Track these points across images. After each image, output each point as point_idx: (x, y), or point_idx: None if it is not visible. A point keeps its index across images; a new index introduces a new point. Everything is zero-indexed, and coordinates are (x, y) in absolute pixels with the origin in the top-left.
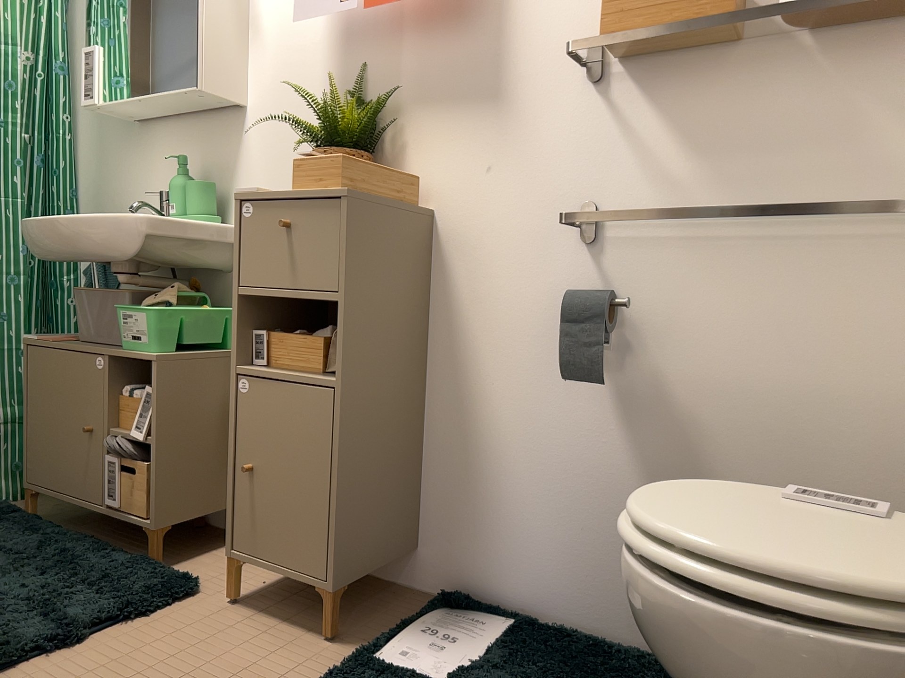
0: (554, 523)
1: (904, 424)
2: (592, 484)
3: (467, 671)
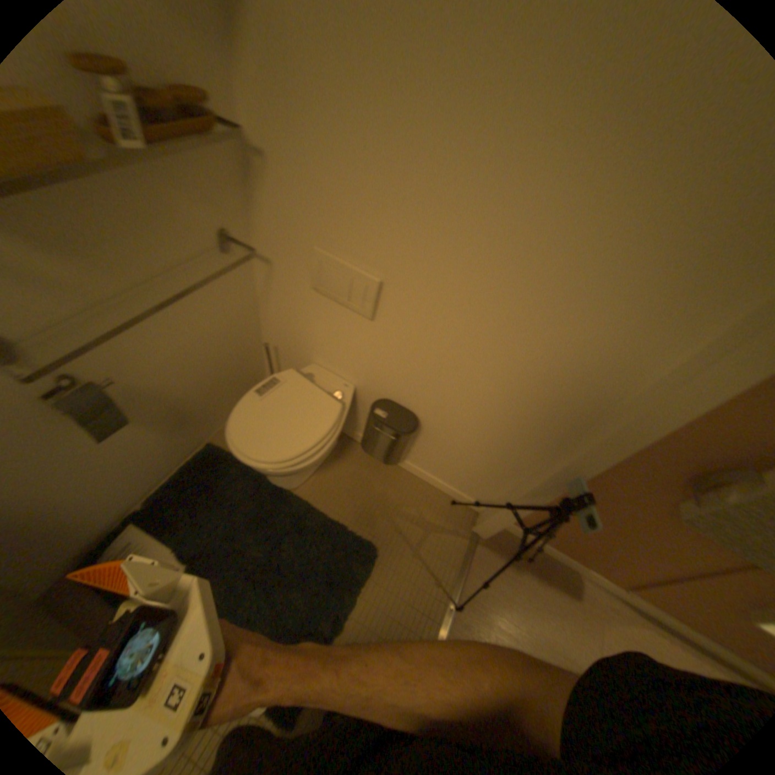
0: (110, 484)
1: (229, 329)
2: (121, 453)
3: (181, 554)
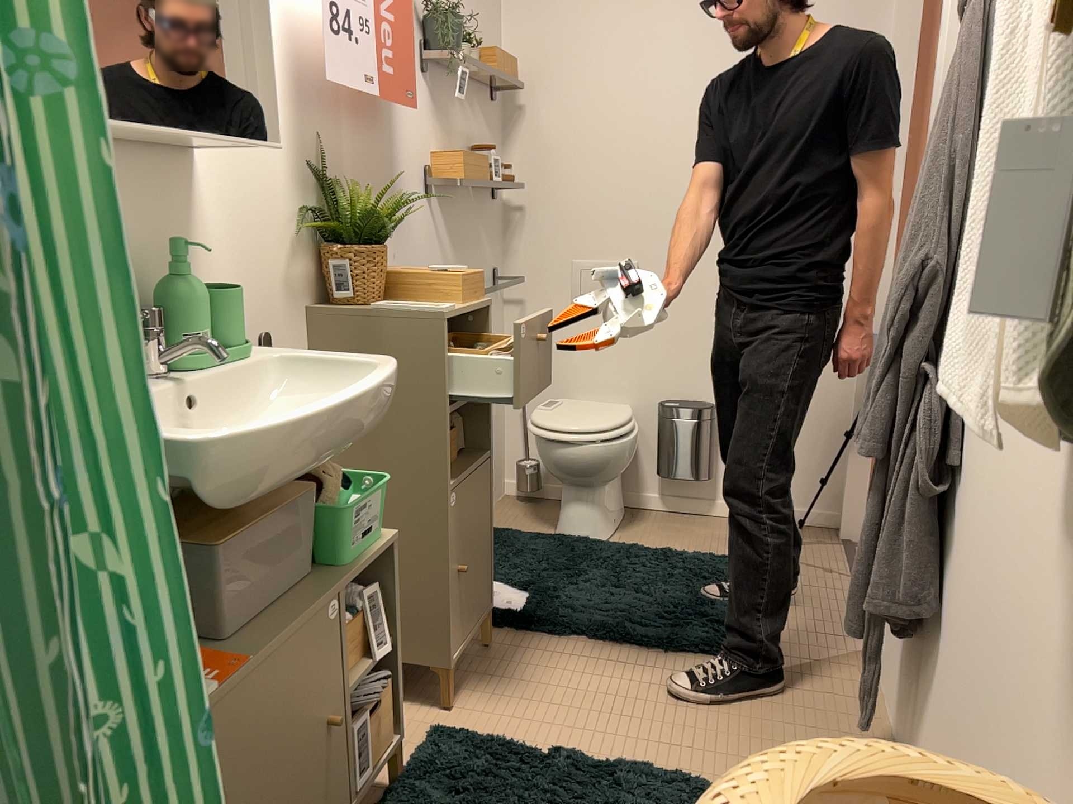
0: None
1: None
2: None
3: (520, 581)
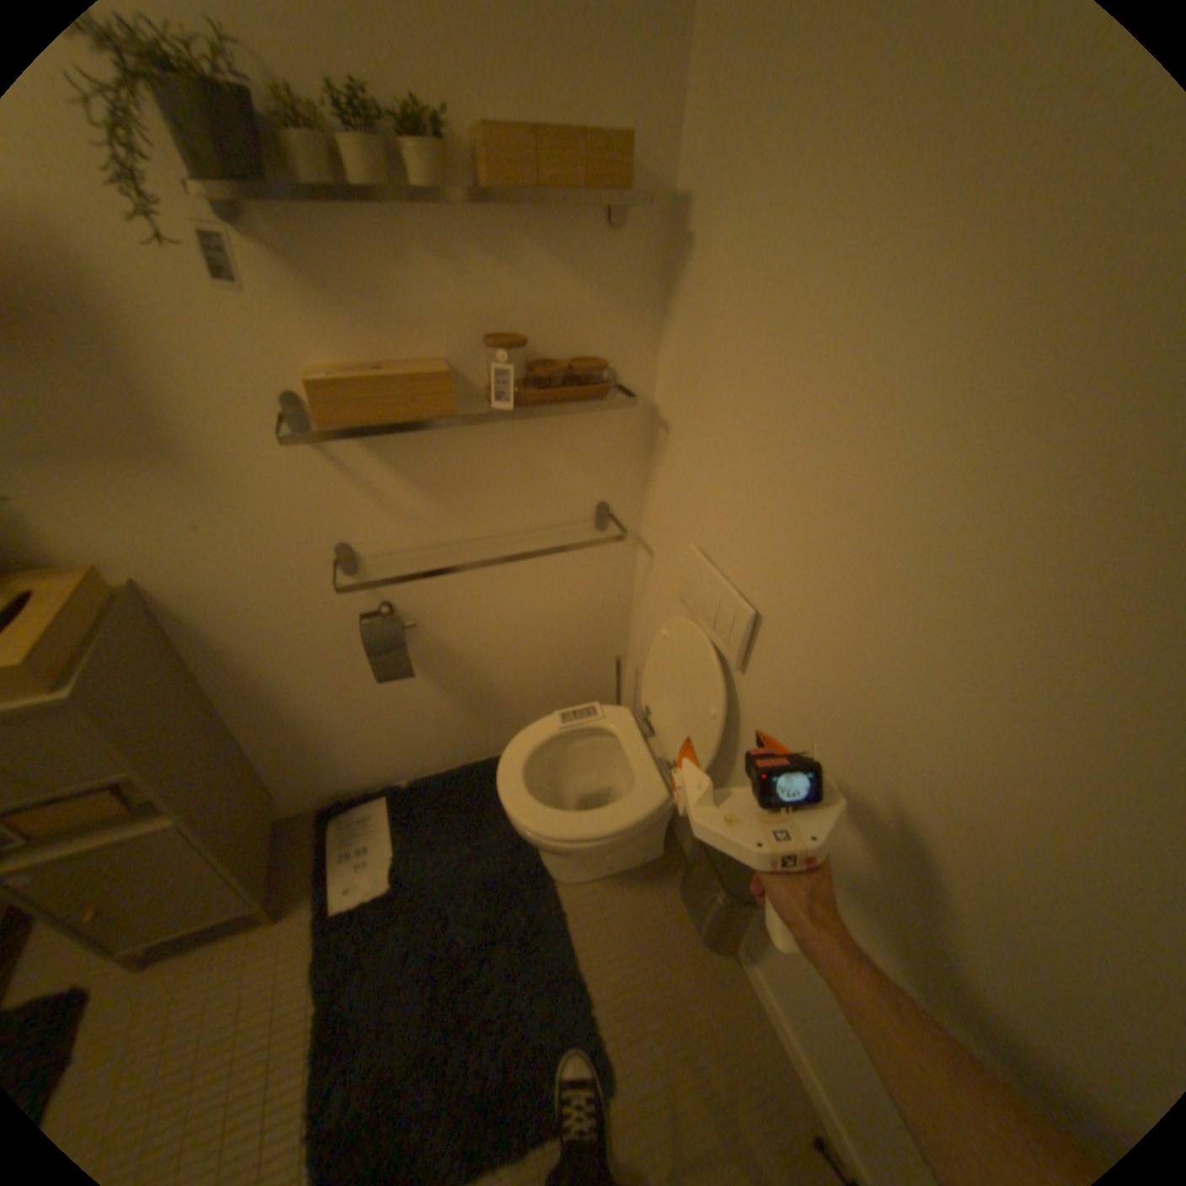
0: (387, 738)
1: (580, 620)
2: (409, 710)
3: (395, 869)
